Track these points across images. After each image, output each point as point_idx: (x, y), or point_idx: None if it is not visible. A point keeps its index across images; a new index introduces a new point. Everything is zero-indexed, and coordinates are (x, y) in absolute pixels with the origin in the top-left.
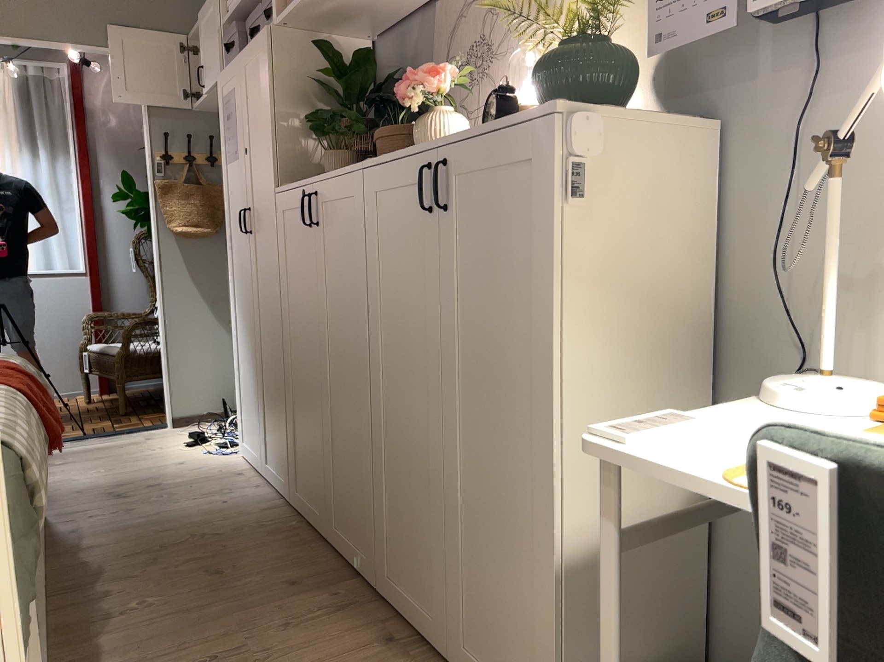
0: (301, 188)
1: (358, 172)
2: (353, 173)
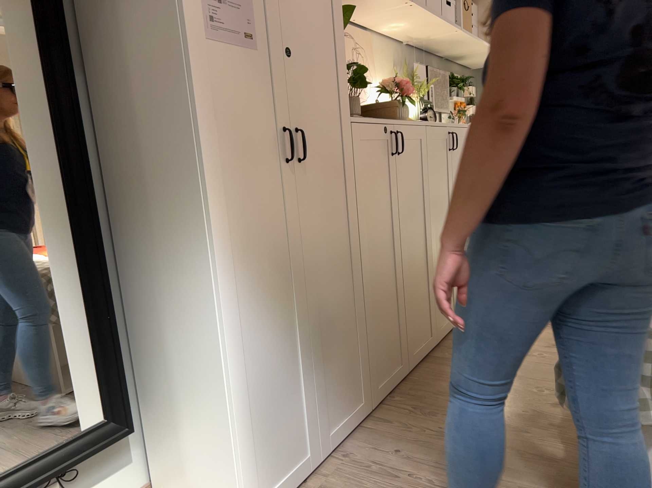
0: (384, 125)
1: (424, 126)
2: (422, 126)
